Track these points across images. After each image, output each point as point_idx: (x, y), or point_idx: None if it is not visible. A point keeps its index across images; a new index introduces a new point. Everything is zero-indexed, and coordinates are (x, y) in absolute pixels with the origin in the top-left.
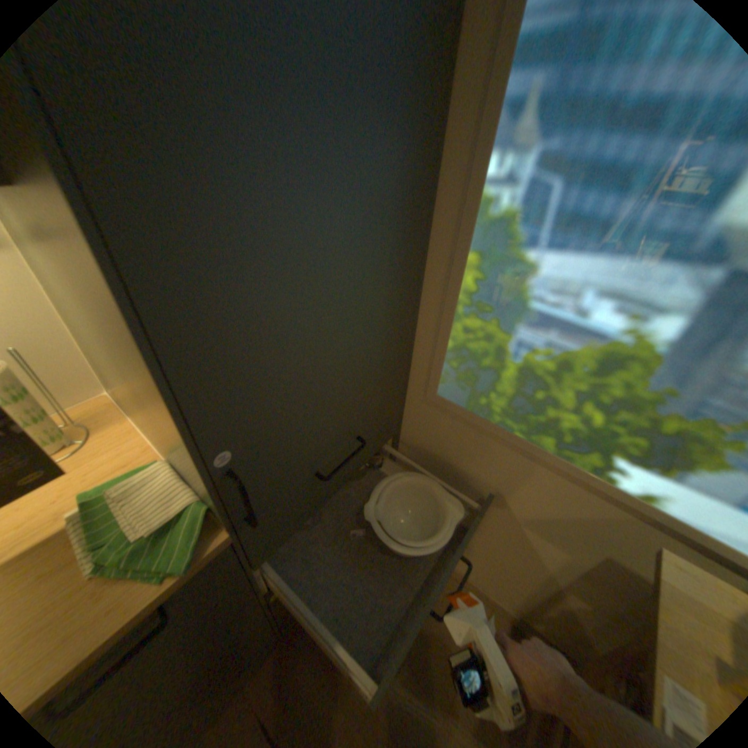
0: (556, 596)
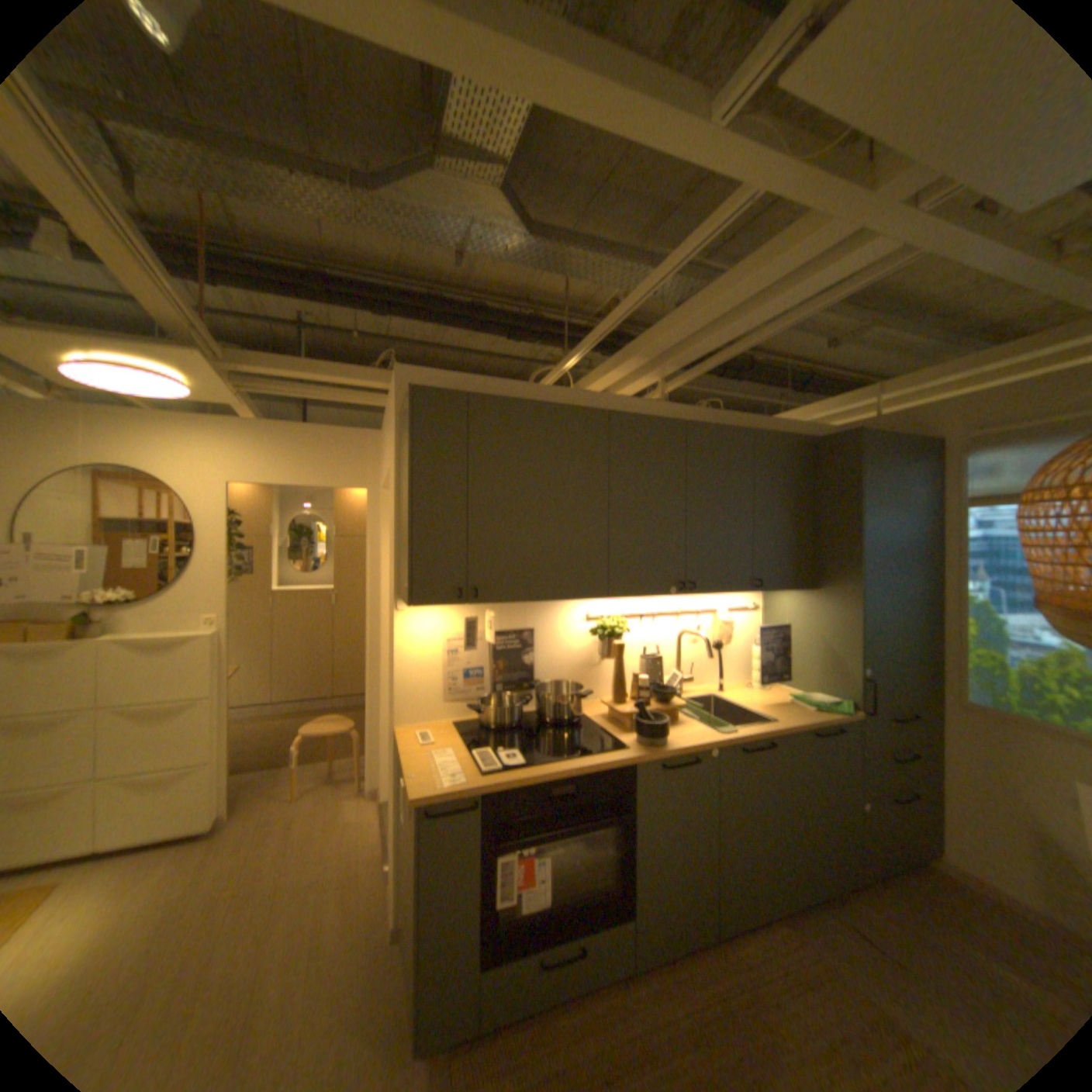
0: None
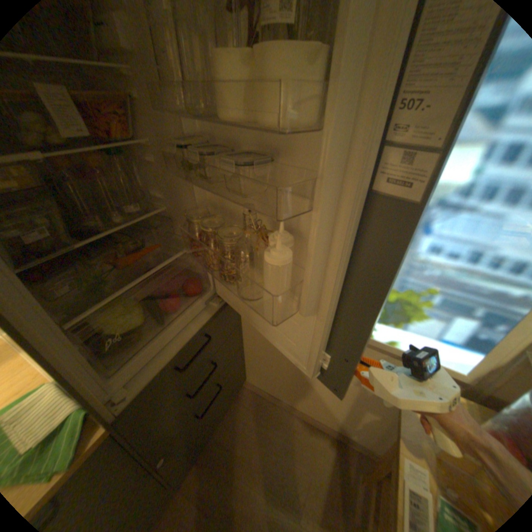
0: (358, 415)
